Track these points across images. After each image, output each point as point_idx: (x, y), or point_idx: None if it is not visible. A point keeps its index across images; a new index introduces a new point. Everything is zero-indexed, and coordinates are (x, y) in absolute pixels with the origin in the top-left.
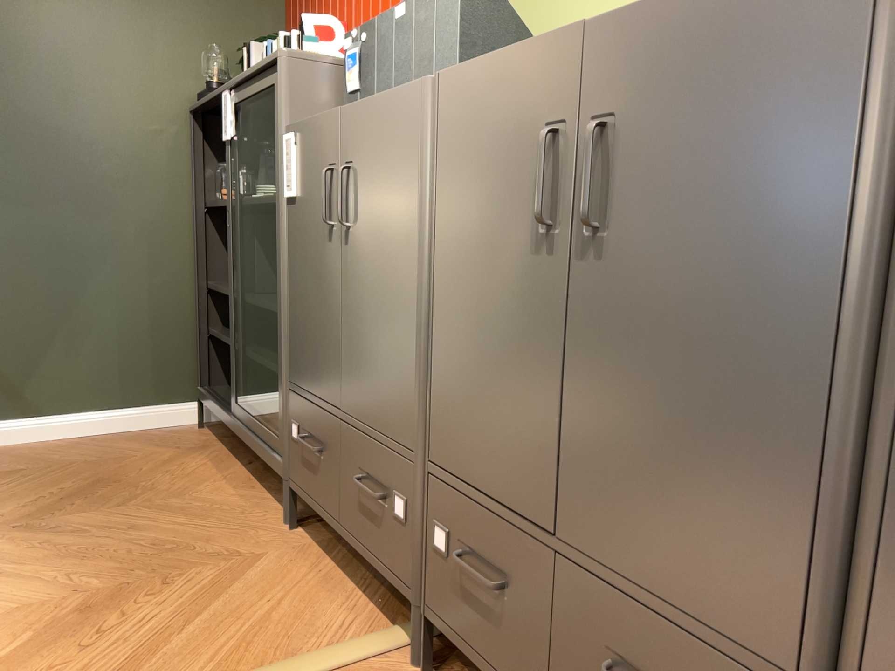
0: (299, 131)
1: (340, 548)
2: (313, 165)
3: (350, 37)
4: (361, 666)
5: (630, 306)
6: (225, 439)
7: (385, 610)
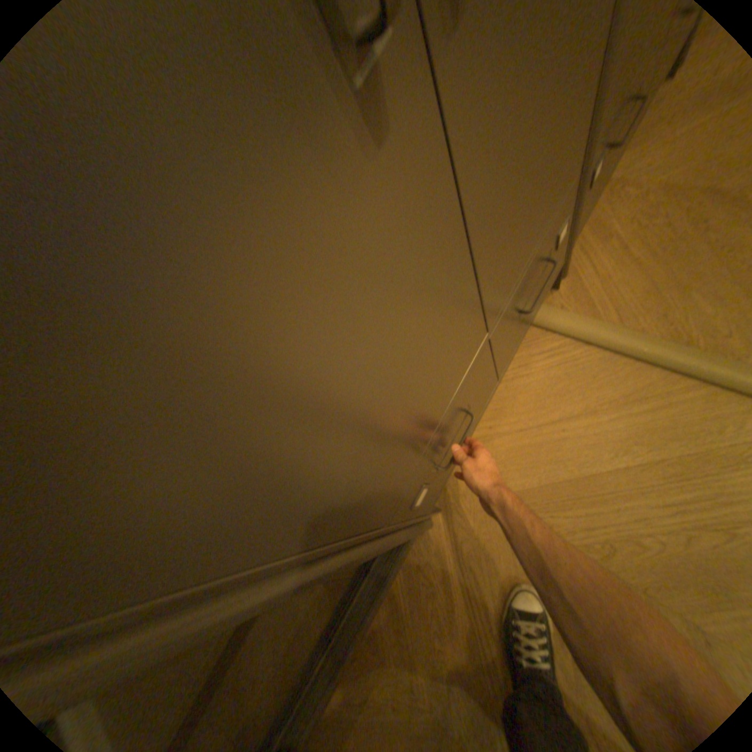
0: None
1: None
2: None
3: None
4: (583, 312)
5: None
6: None
7: None
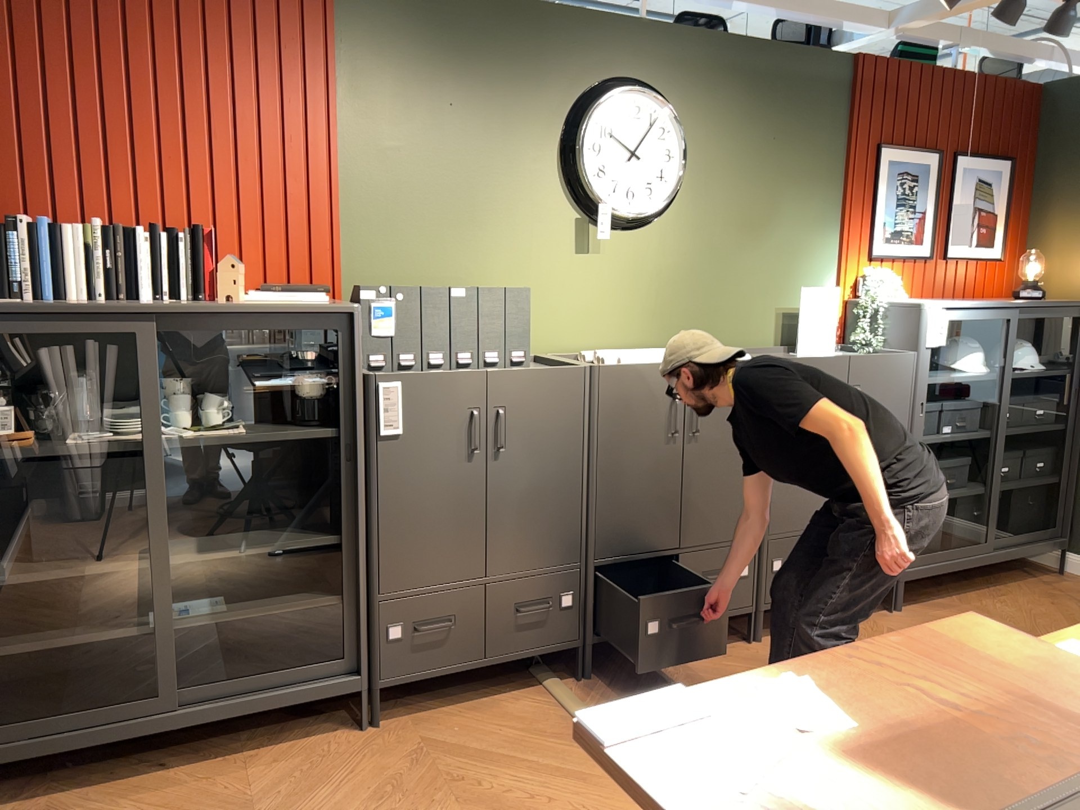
0: (406, 379)
1: (422, 704)
2: (438, 408)
3: (373, 287)
4: (578, 696)
5: (709, 456)
6: (25, 794)
7: (518, 688)
